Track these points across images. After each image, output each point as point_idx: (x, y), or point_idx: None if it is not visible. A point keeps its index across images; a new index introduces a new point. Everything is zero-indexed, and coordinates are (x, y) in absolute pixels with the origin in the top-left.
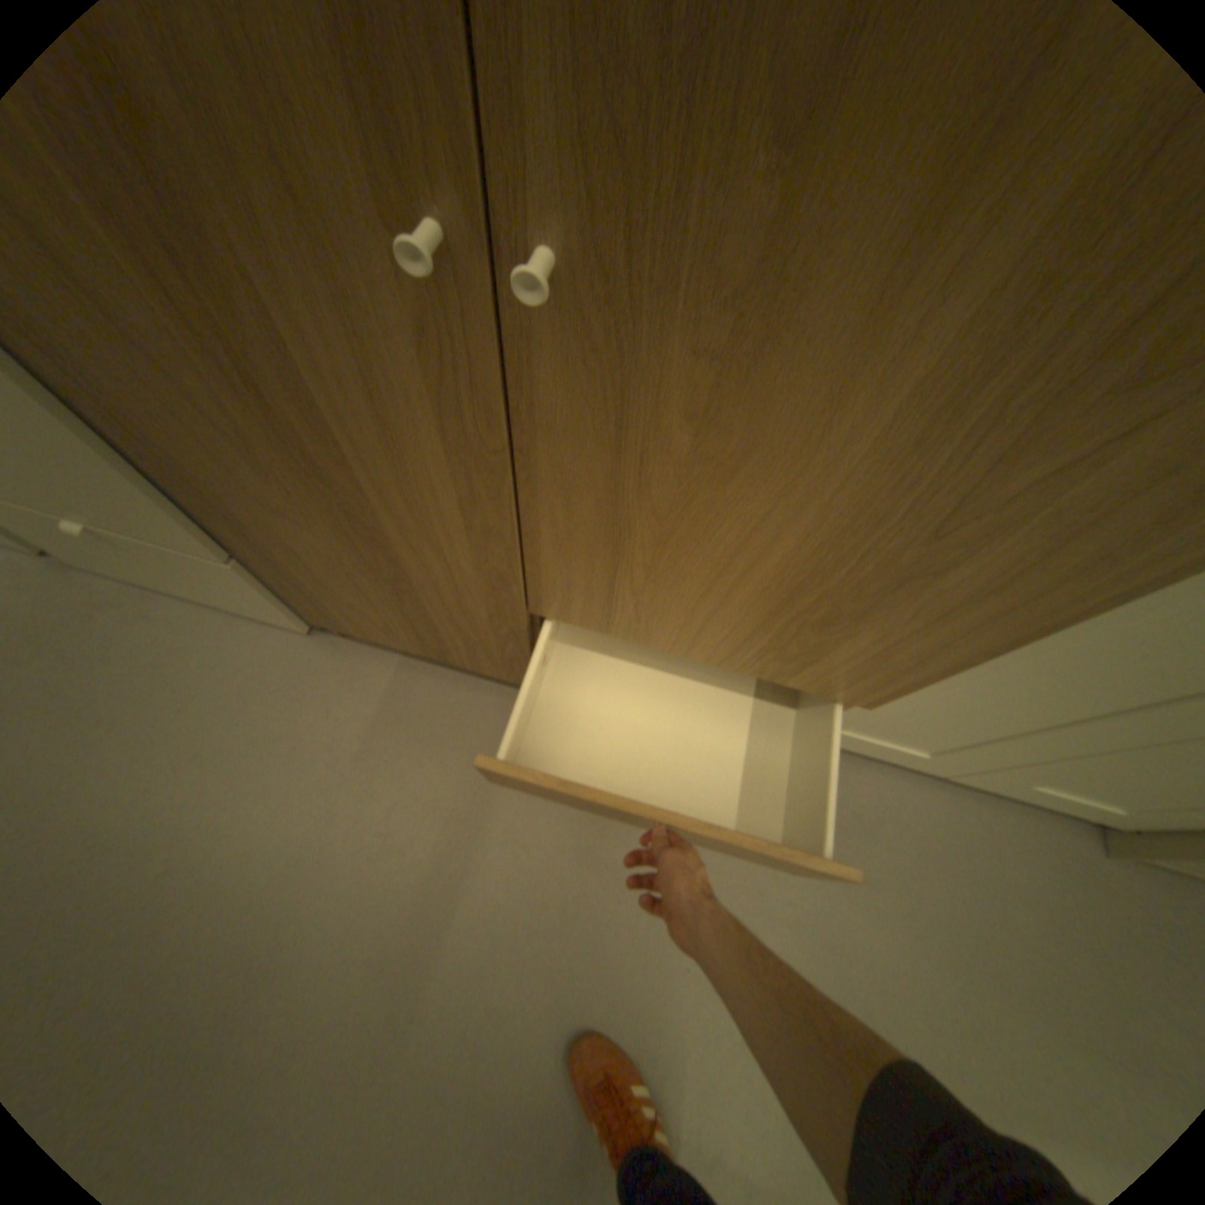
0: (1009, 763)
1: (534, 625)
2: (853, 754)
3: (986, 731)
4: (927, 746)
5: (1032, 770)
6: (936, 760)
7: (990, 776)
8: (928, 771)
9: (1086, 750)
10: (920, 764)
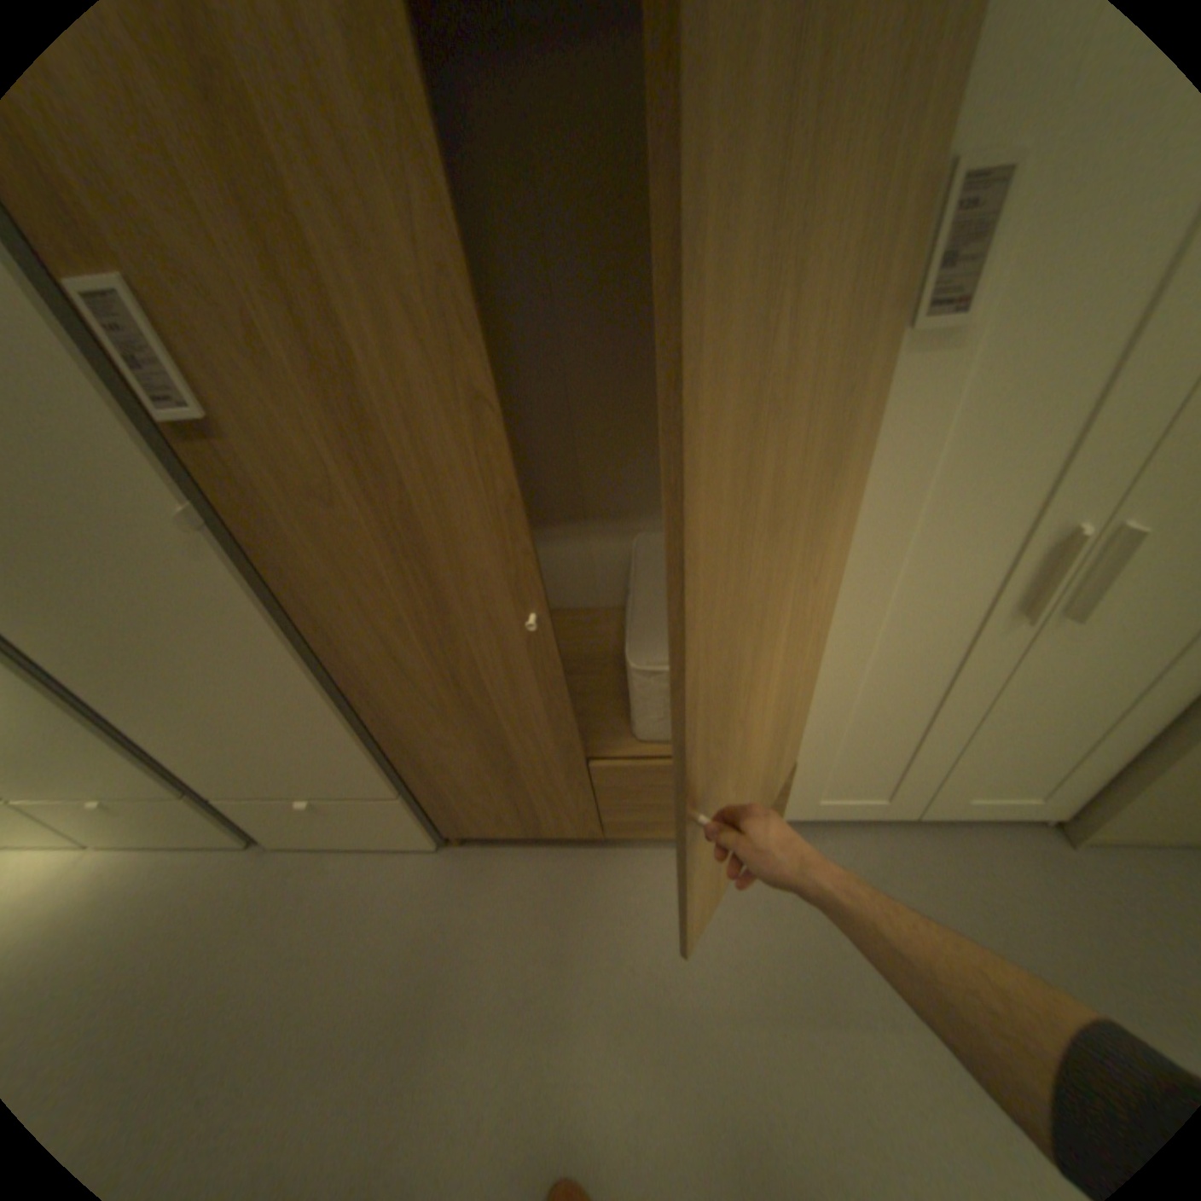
0: (932, 787)
1: (591, 774)
2: (849, 826)
3: (893, 765)
4: (878, 794)
5: (949, 787)
6: (894, 805)
7: (937, 805)
8: (901, 819)
9: (951, 755)
10: (890, 814)
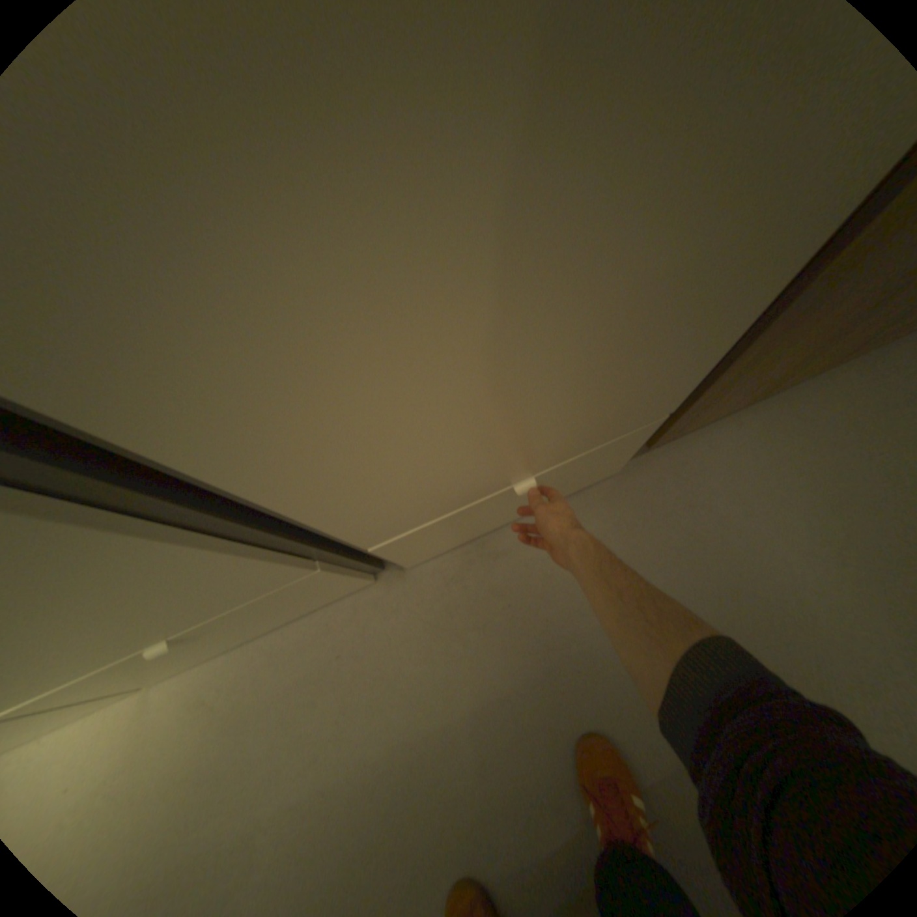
0: None
1: None
2: None
3: None
4: None
5: None
6: None
7: None
8: None
9: None
10: None
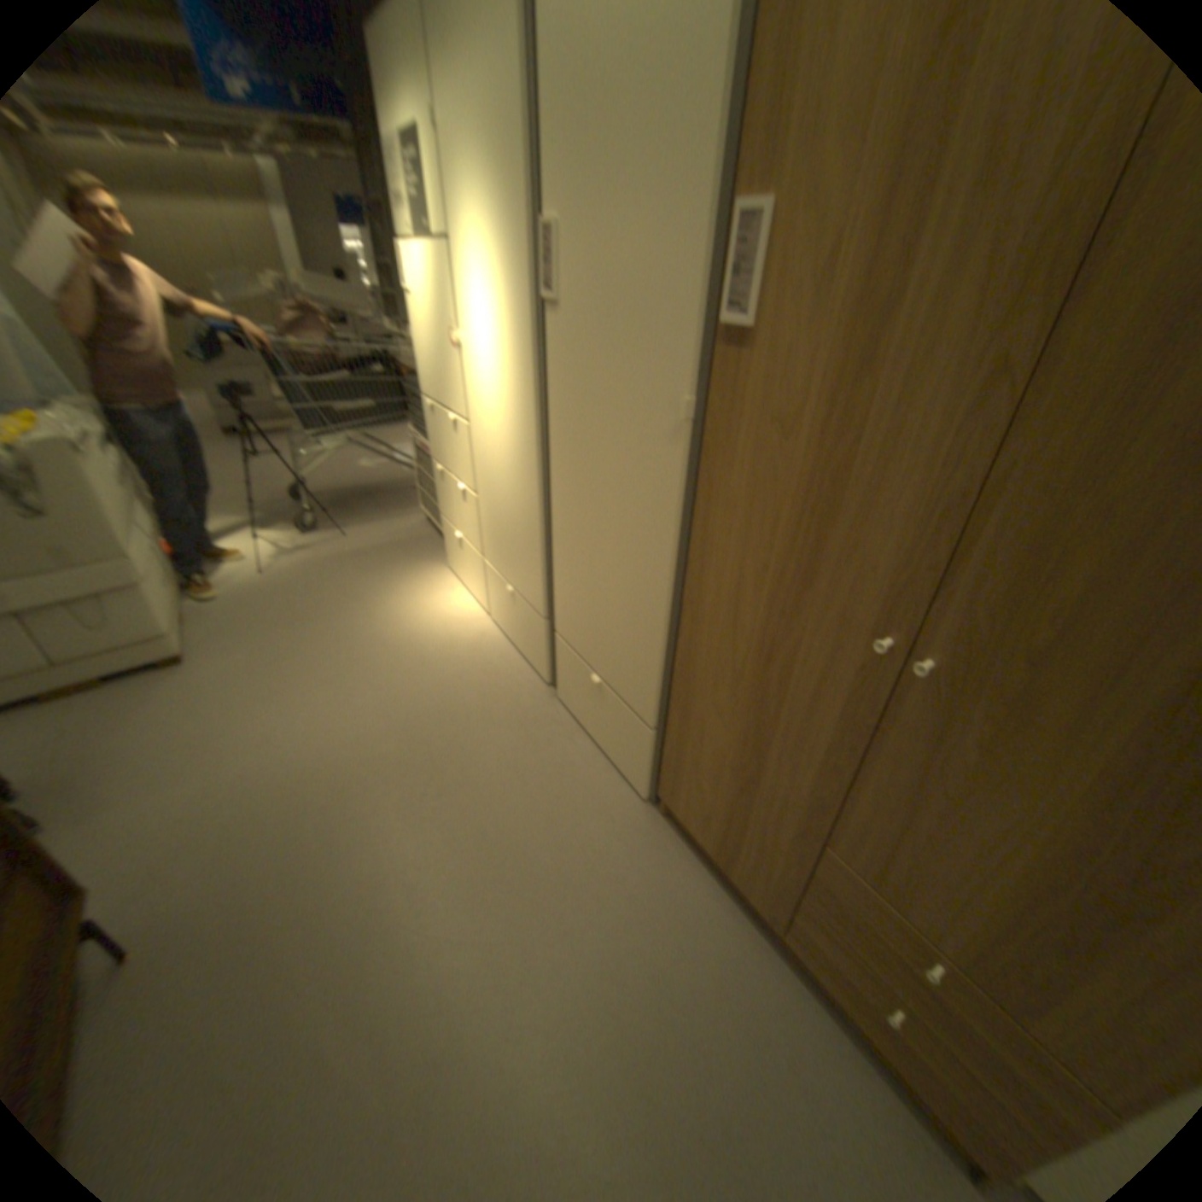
0: None
1: (823, 859)
2: None
3: None
4: None
5: None
6: None
7: None
8: None
9: None
10: None
